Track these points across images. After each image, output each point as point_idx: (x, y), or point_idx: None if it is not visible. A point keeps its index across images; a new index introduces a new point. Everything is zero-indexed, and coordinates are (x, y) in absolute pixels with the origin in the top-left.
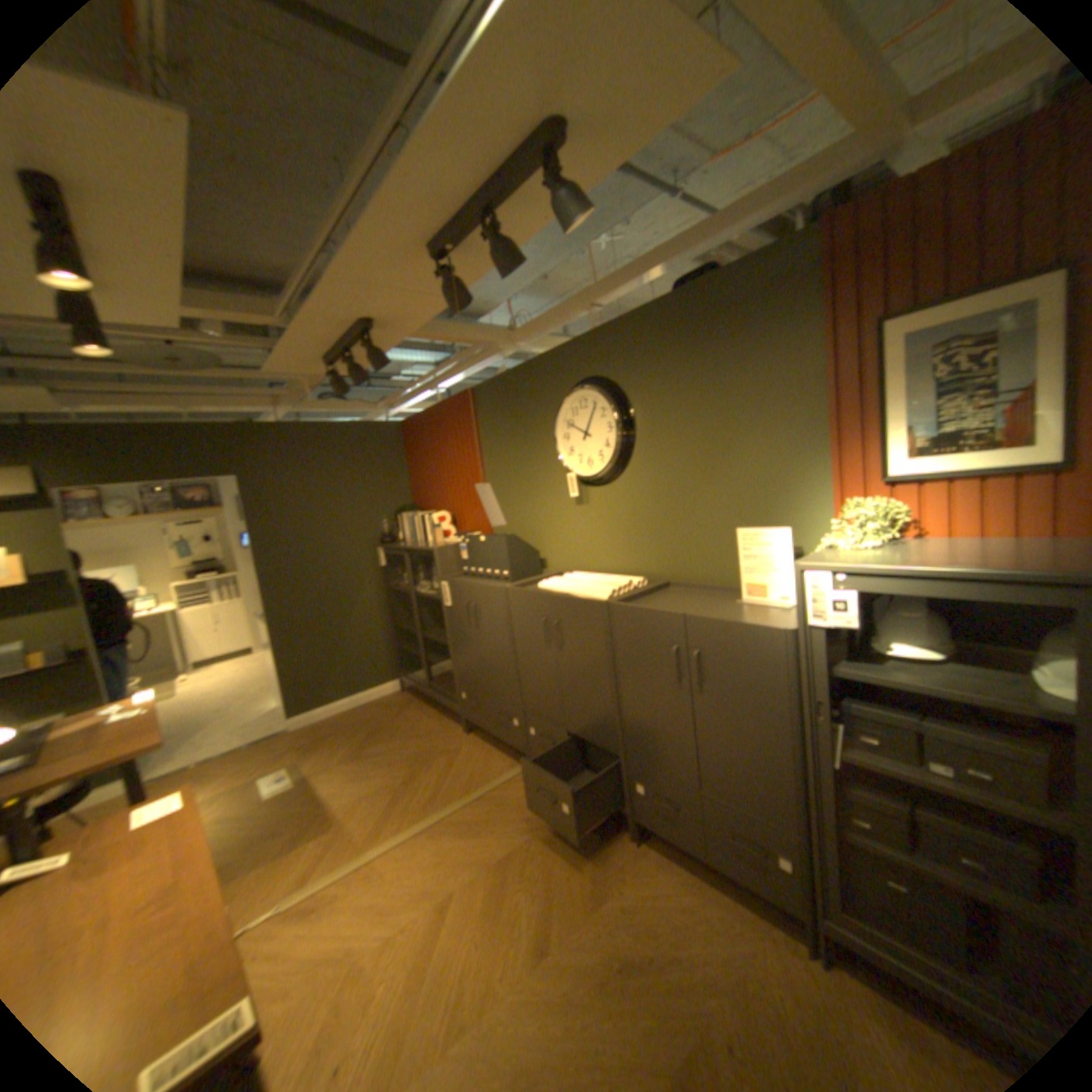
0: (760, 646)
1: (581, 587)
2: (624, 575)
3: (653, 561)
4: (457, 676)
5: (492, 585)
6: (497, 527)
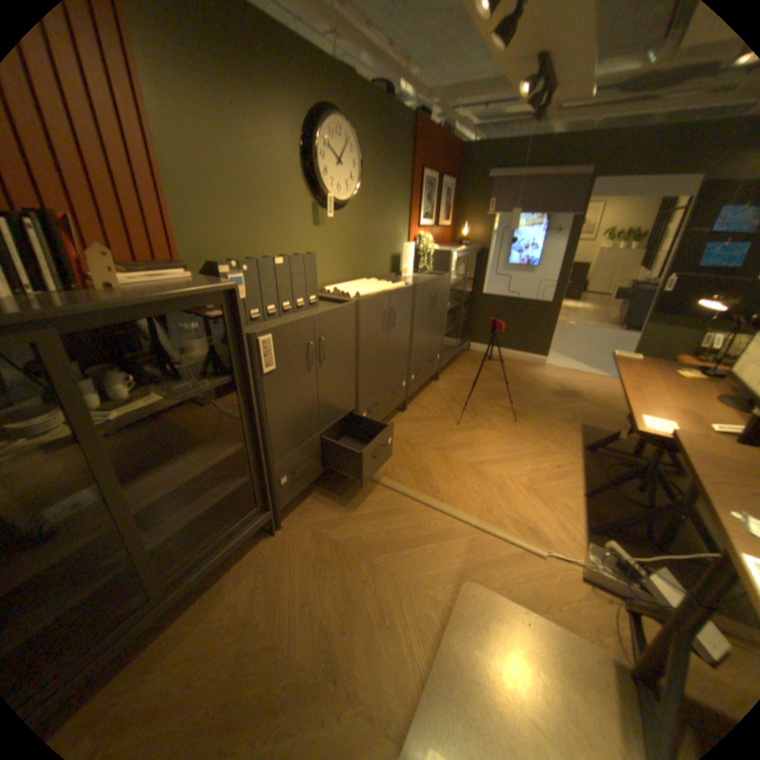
0: (445, 282)
1: (379, 286)
2: (345, 282)
3: (359, 268)
4: (273, 465)
5: (343, 305)
6: (188, 251)
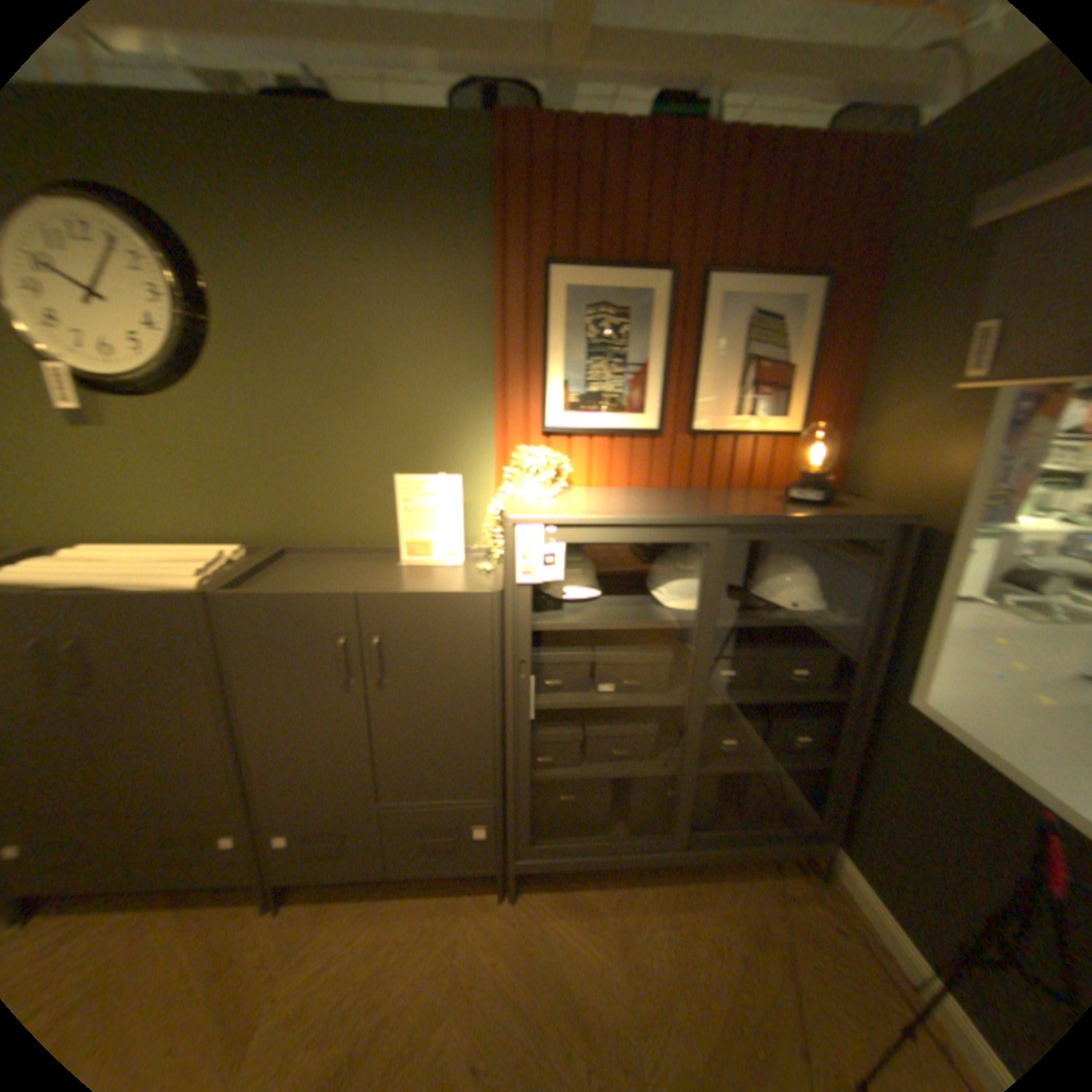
0: (460, 615)
1: (118, 572)
2: (193, 543)
3: (250, 519)
4: None
5: None
6: None
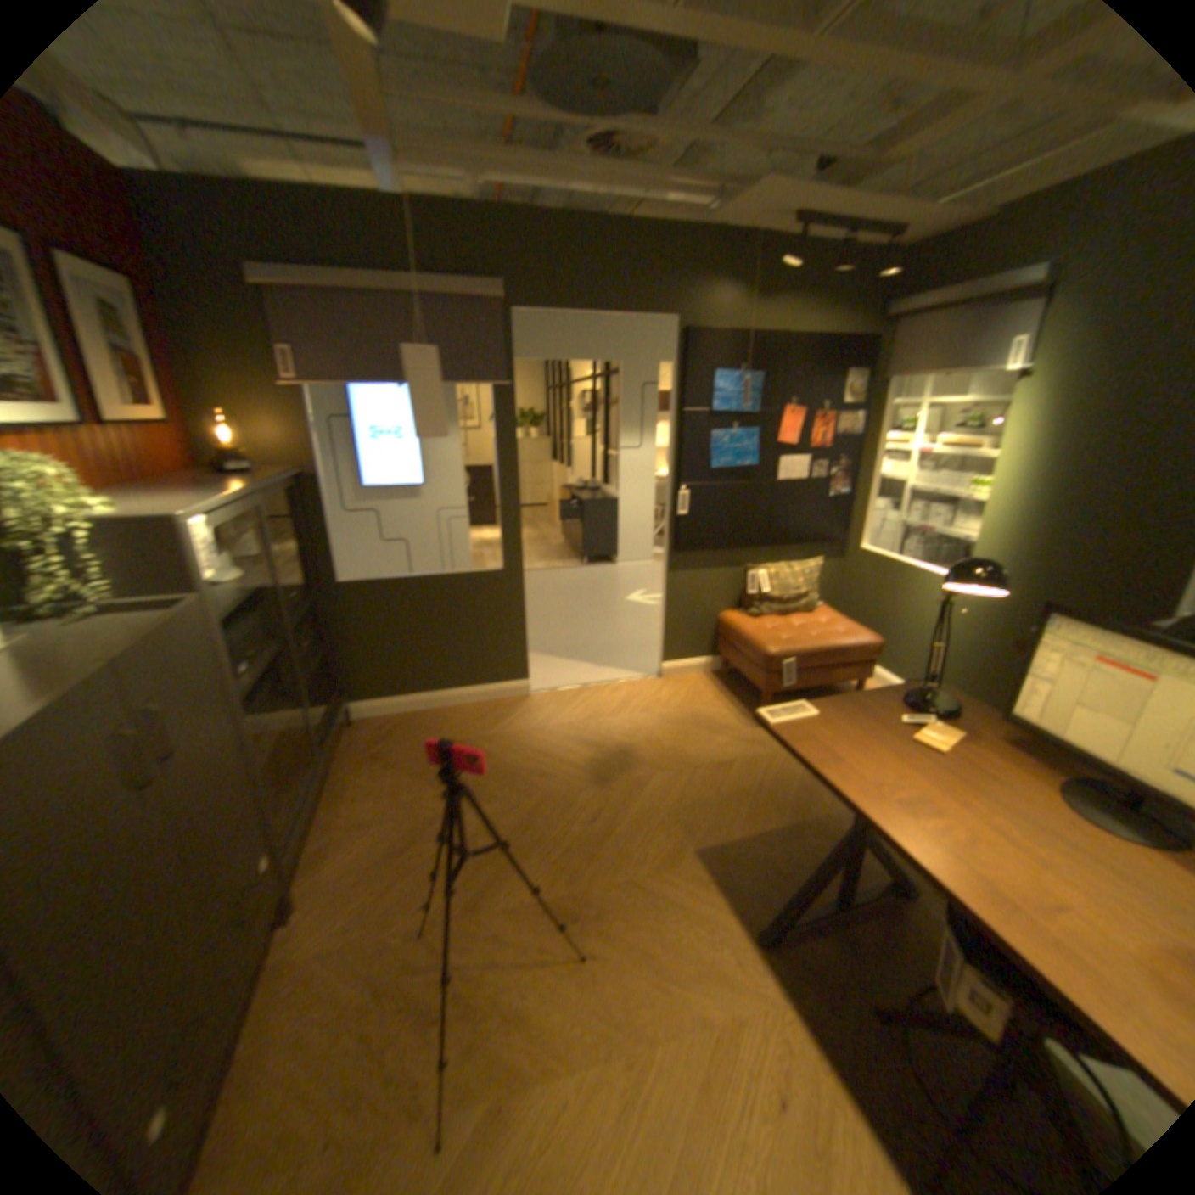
0: (194, 631)
1: None
2: None
3: None
4: None
5: None
6: None
